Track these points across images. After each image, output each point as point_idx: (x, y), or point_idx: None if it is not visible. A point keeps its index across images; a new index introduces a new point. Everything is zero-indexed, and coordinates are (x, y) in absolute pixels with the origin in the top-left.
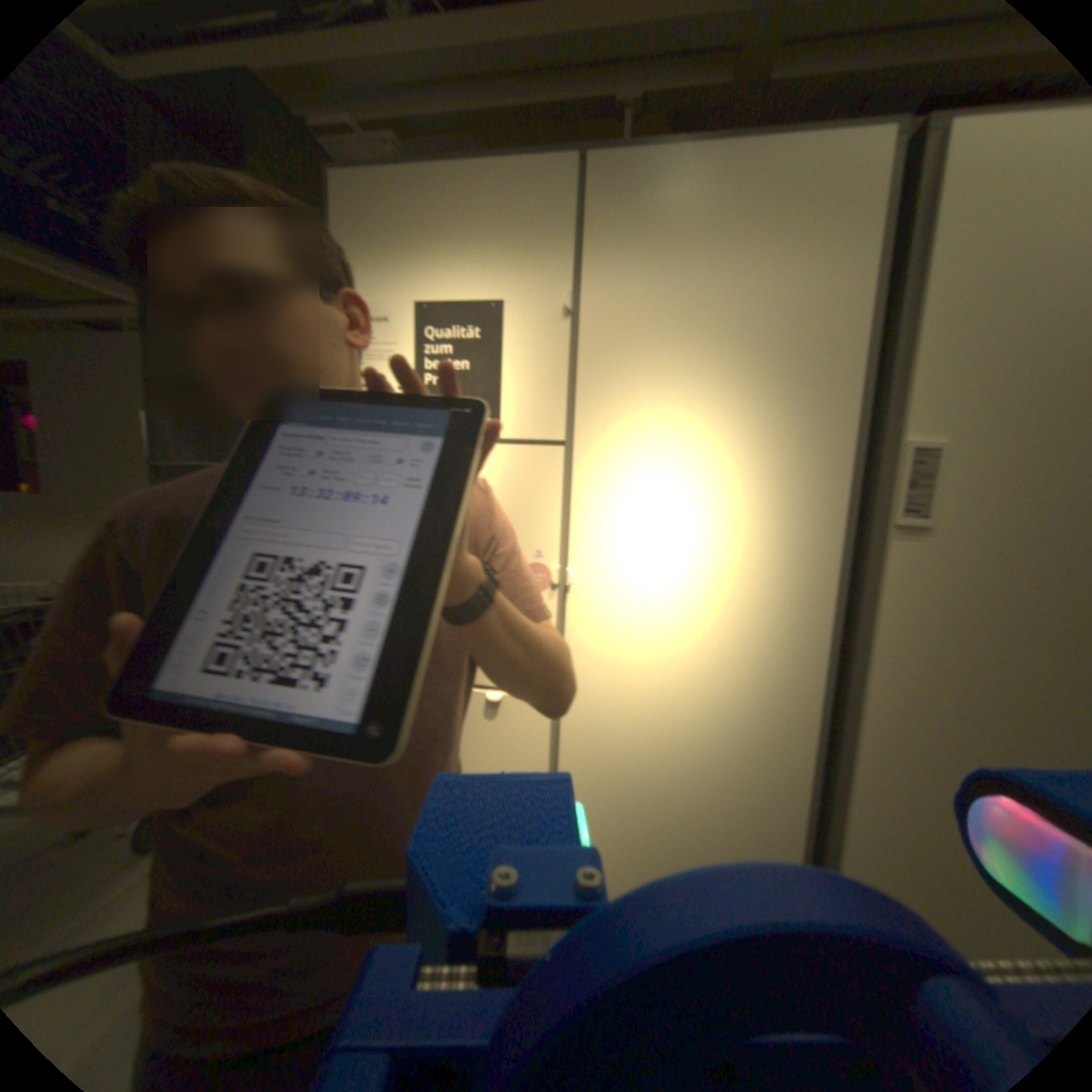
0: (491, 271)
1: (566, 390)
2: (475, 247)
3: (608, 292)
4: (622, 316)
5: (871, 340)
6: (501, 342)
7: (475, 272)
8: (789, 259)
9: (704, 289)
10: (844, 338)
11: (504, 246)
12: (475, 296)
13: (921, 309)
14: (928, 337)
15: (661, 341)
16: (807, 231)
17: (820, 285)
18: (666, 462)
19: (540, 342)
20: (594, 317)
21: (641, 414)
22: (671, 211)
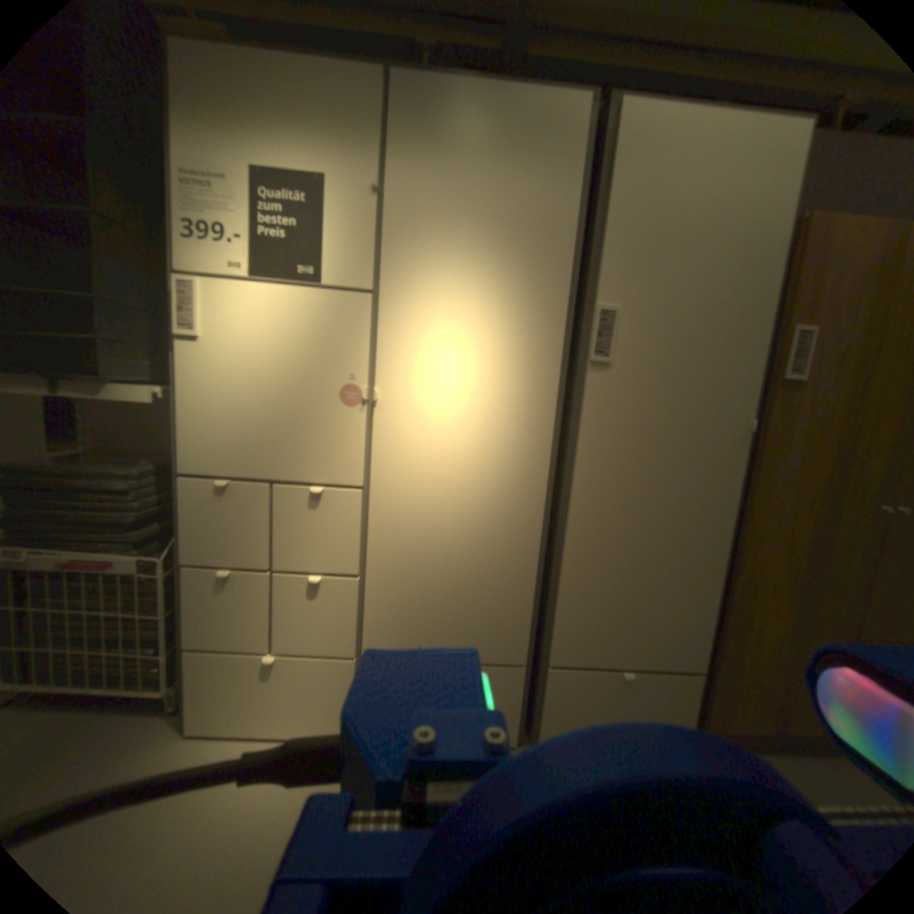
0: (311, 148)
1: (371, 250)
2: (298, 127)
3: (403, 178)
4: (413, 199)
5: (575, 236)
6: (320, 207)
7: (298, 147)
8: (526, 173)
9: (471, 186)
10: (559, 233)
11: (322, 130)
12: (298, 166)
13: (604, 219)
14: (608, 238)
15: (441, 220)
16: (537, 155)
17: (545, 194)
18: (444, 310)
19: (351, 211)
20: (393, 196)
21: (427, 274)
22: (448, 125)
